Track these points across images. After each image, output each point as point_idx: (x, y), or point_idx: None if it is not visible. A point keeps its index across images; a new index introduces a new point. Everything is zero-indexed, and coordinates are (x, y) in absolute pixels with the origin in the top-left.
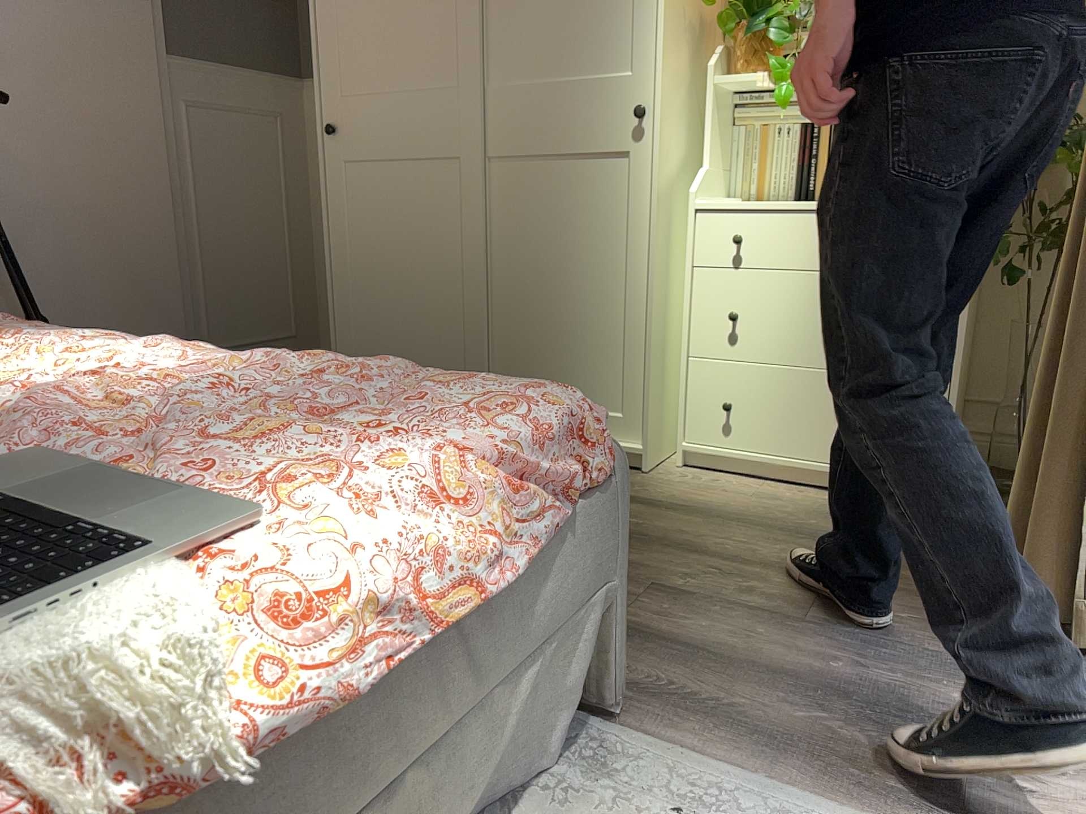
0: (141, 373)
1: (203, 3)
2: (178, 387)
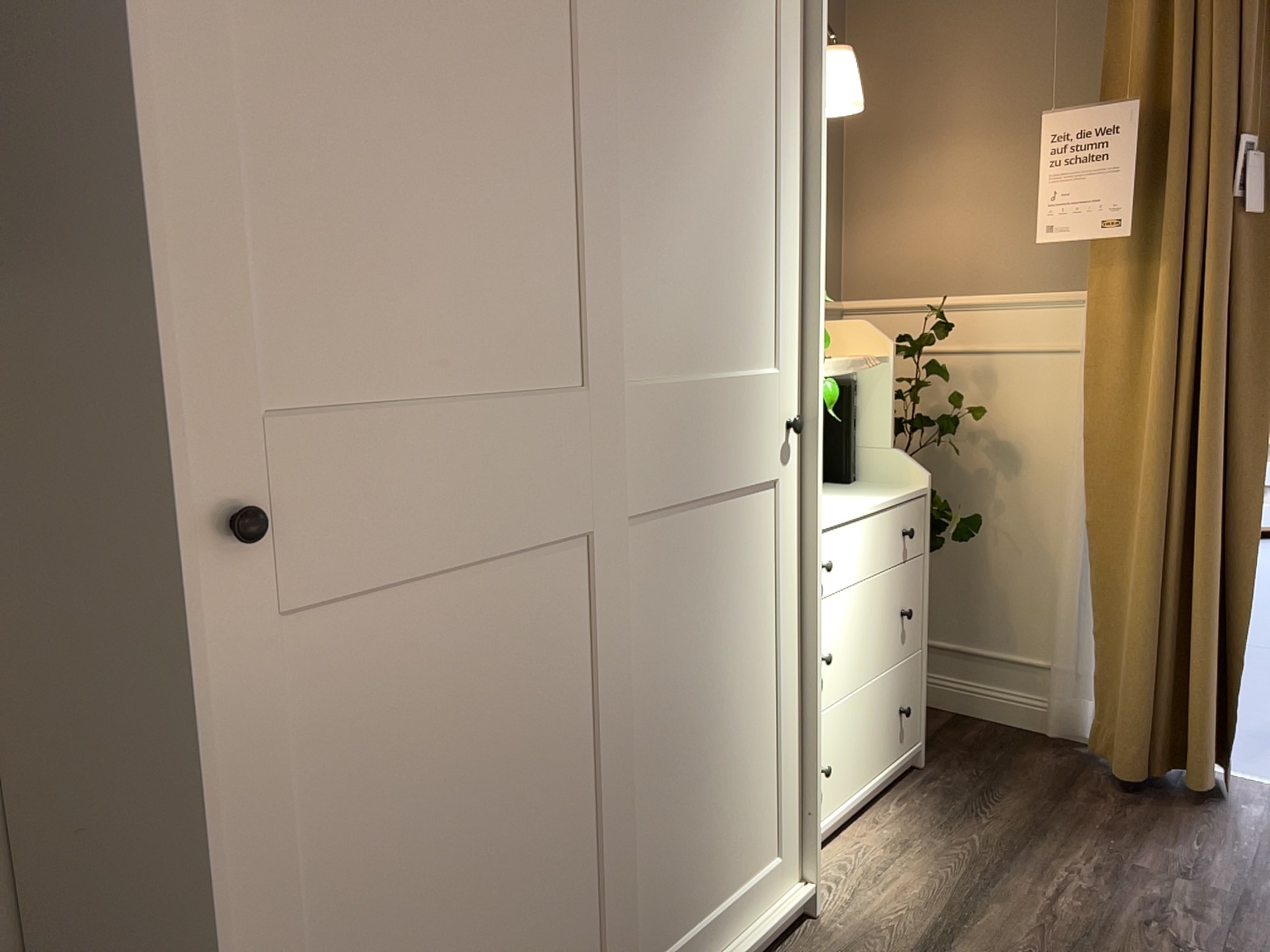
0: None
1: None
2: None
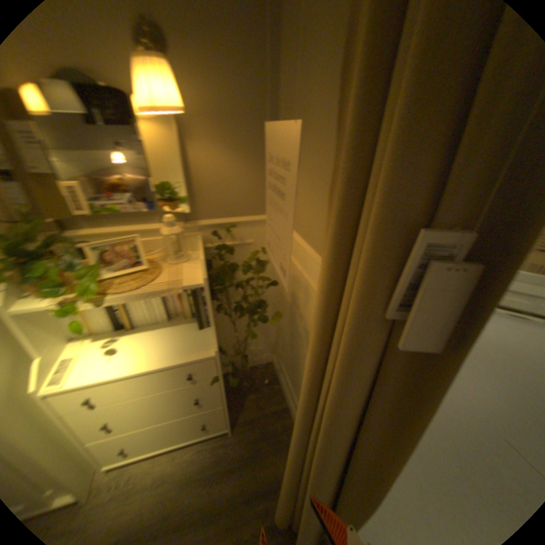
0: None
1: None
2: None
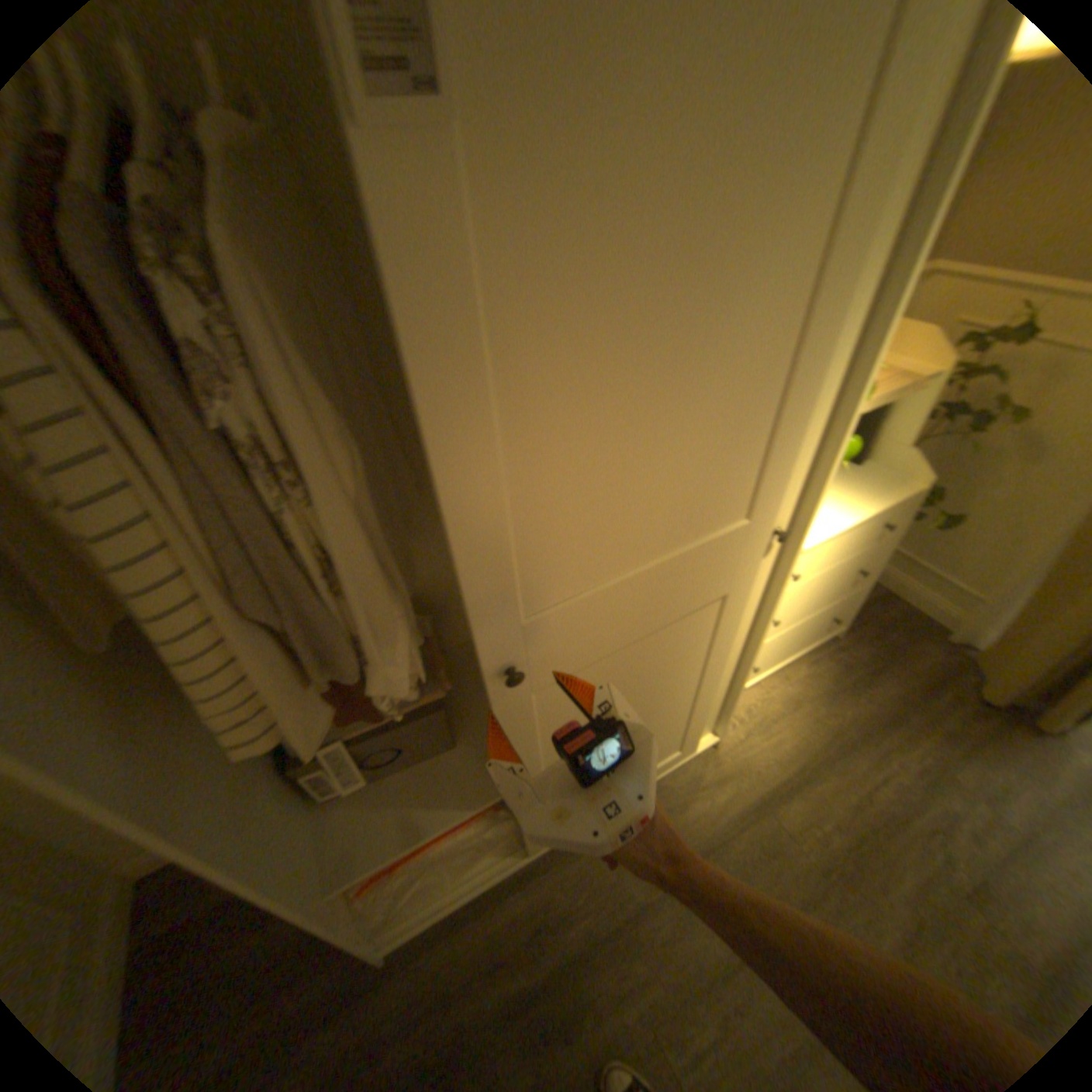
0: None
1: None
2: None
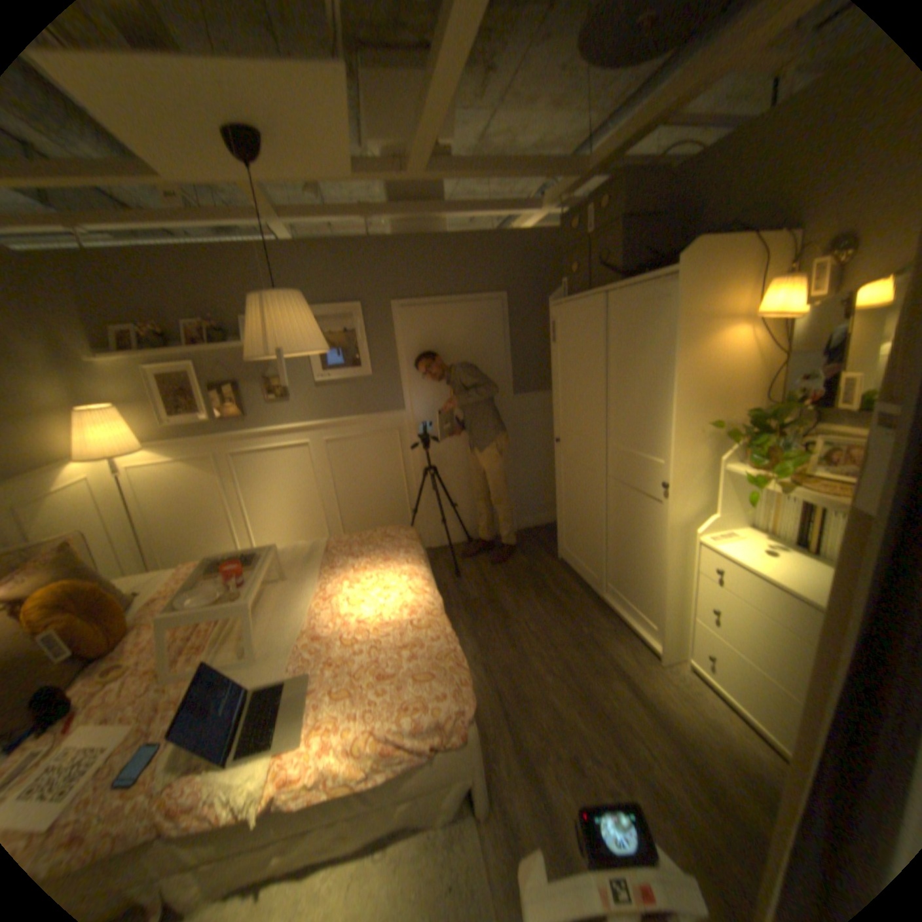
0: (382, 616)
1: (530, 370)
2: (377, 634)
